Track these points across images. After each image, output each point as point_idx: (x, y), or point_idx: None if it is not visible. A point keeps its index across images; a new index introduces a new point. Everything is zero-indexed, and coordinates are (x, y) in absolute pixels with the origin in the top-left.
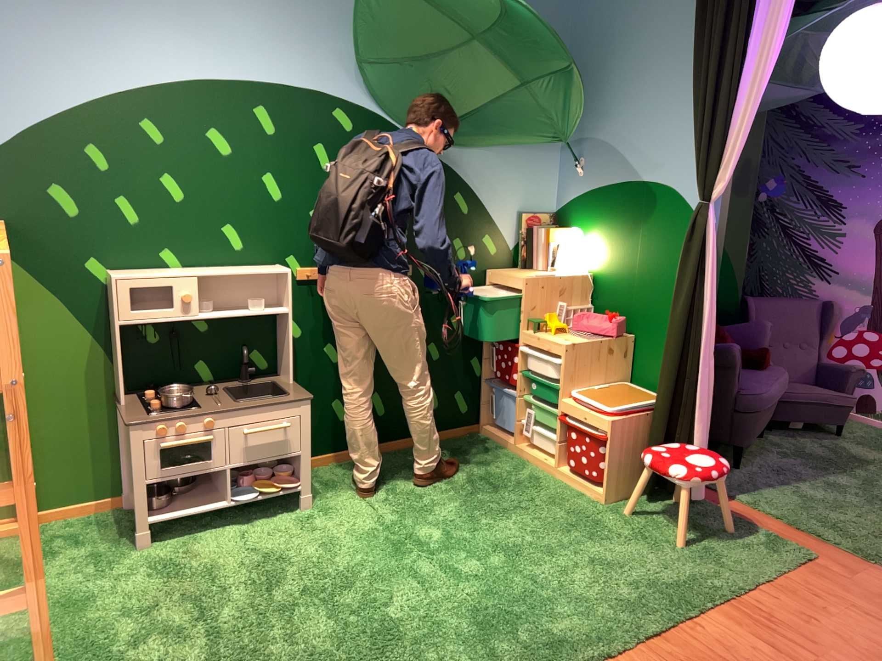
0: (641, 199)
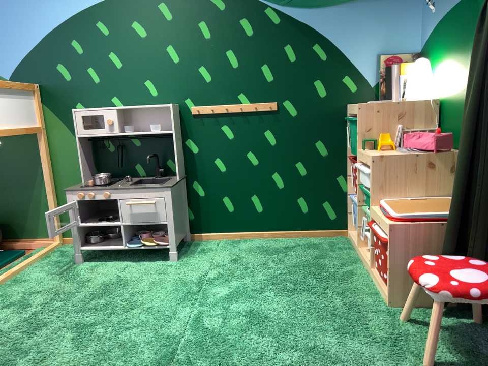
0: (474, 6)
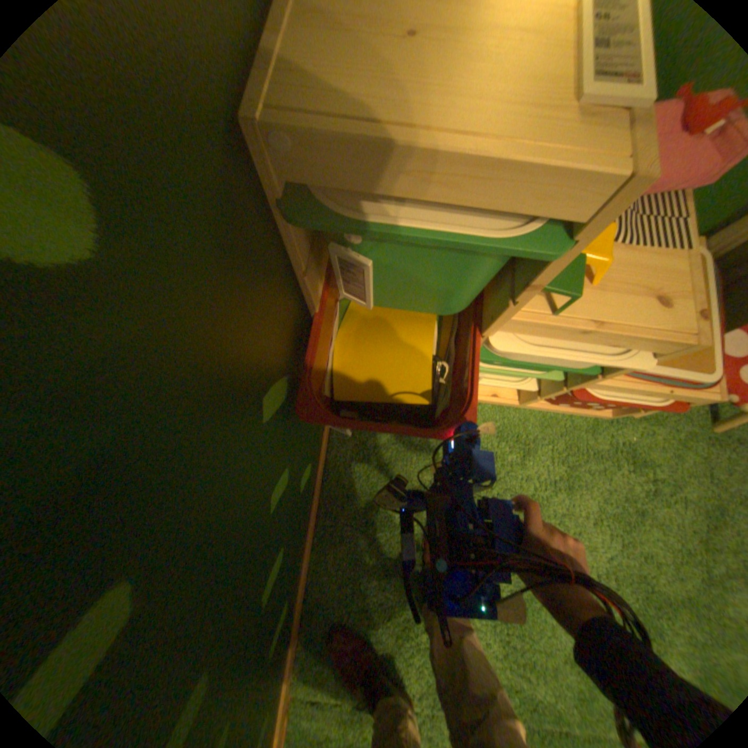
0: None
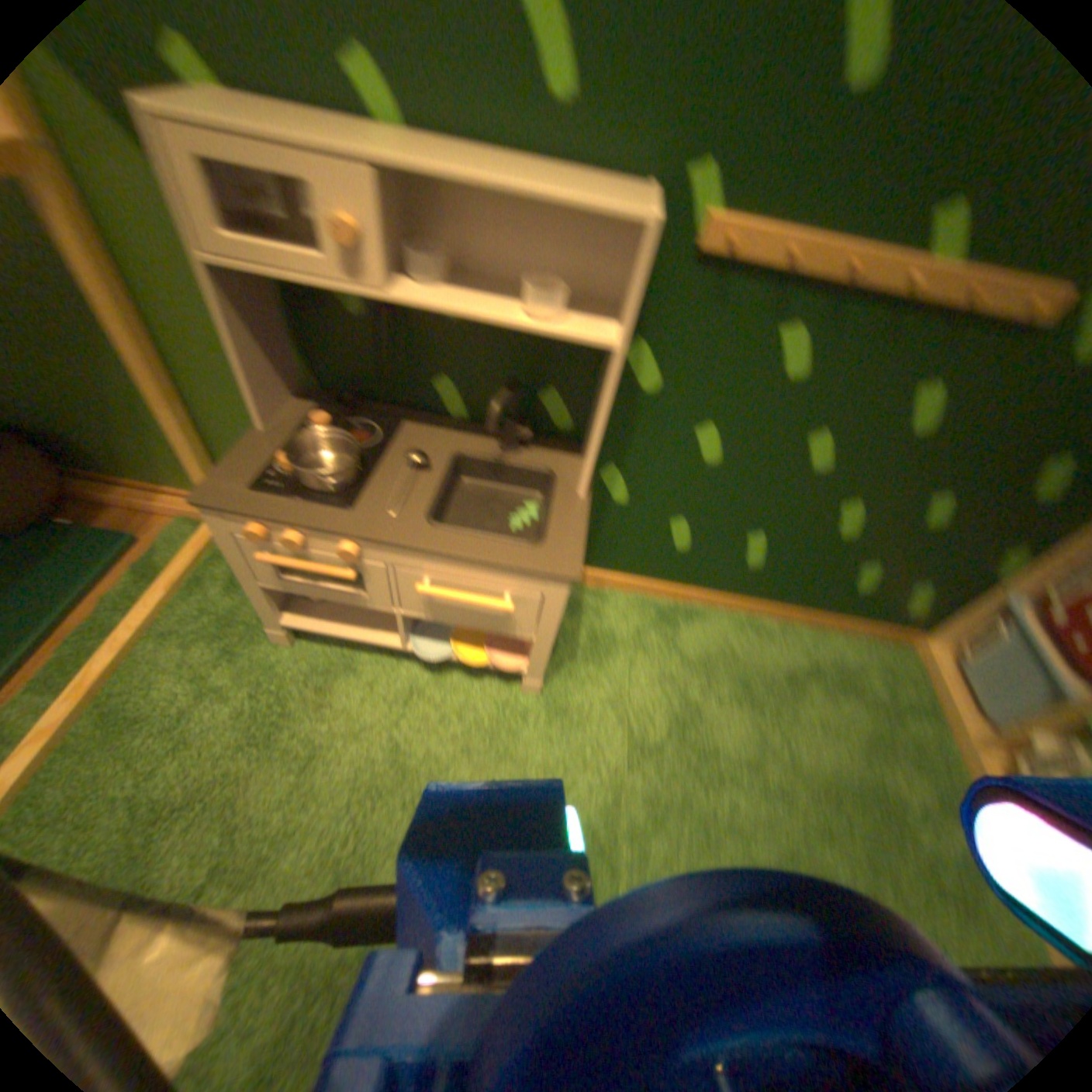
0: None
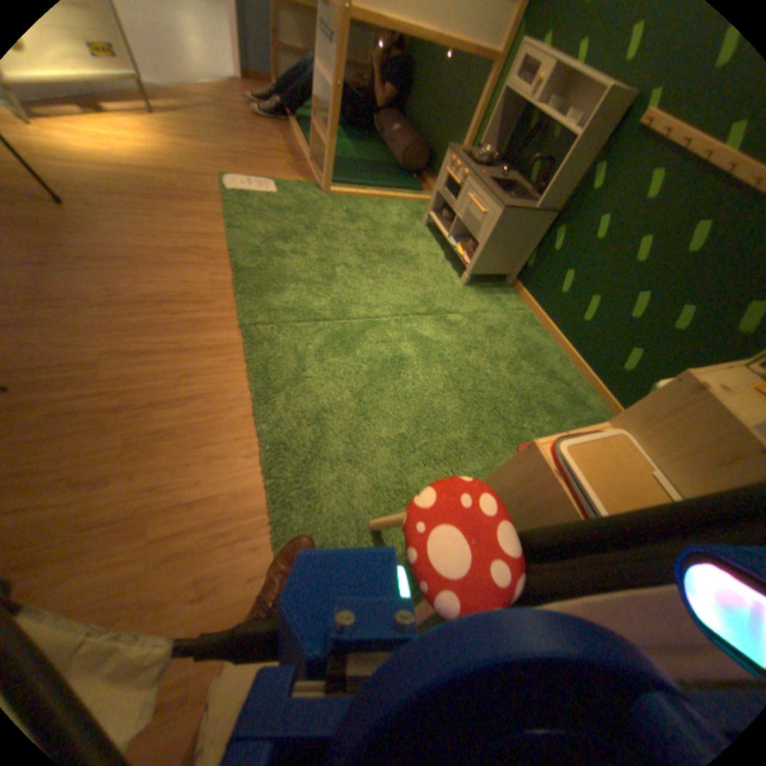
0: None
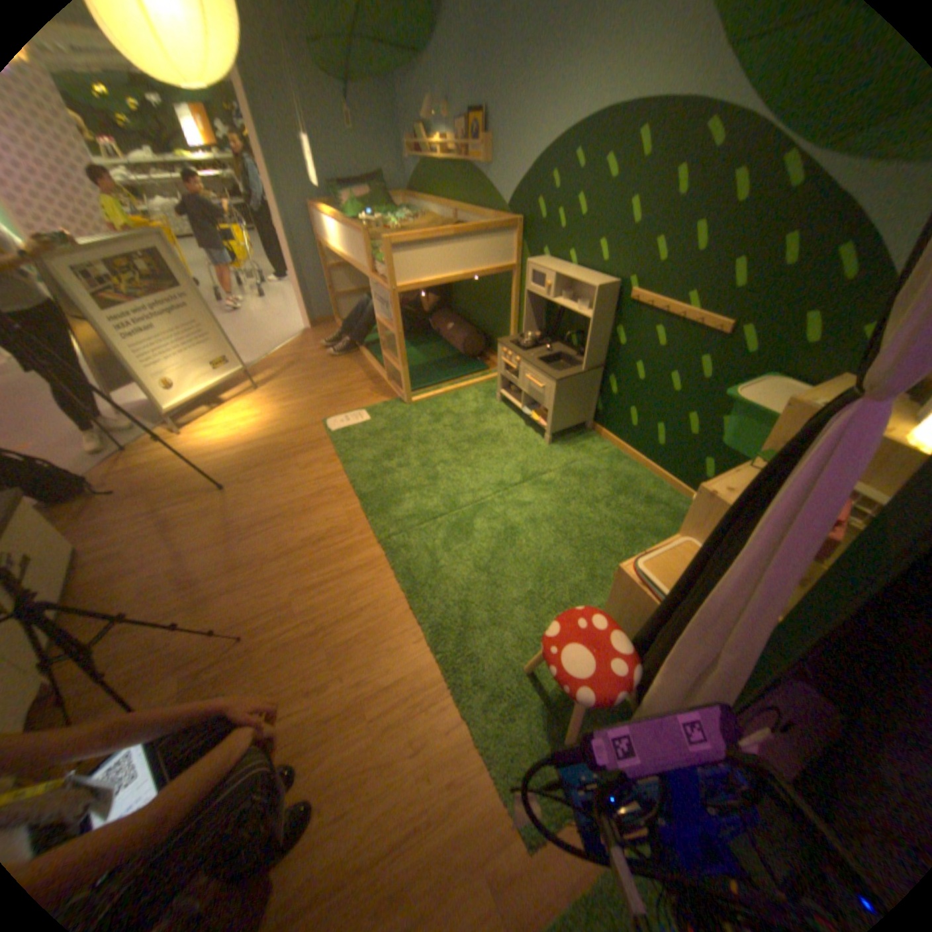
0: None
